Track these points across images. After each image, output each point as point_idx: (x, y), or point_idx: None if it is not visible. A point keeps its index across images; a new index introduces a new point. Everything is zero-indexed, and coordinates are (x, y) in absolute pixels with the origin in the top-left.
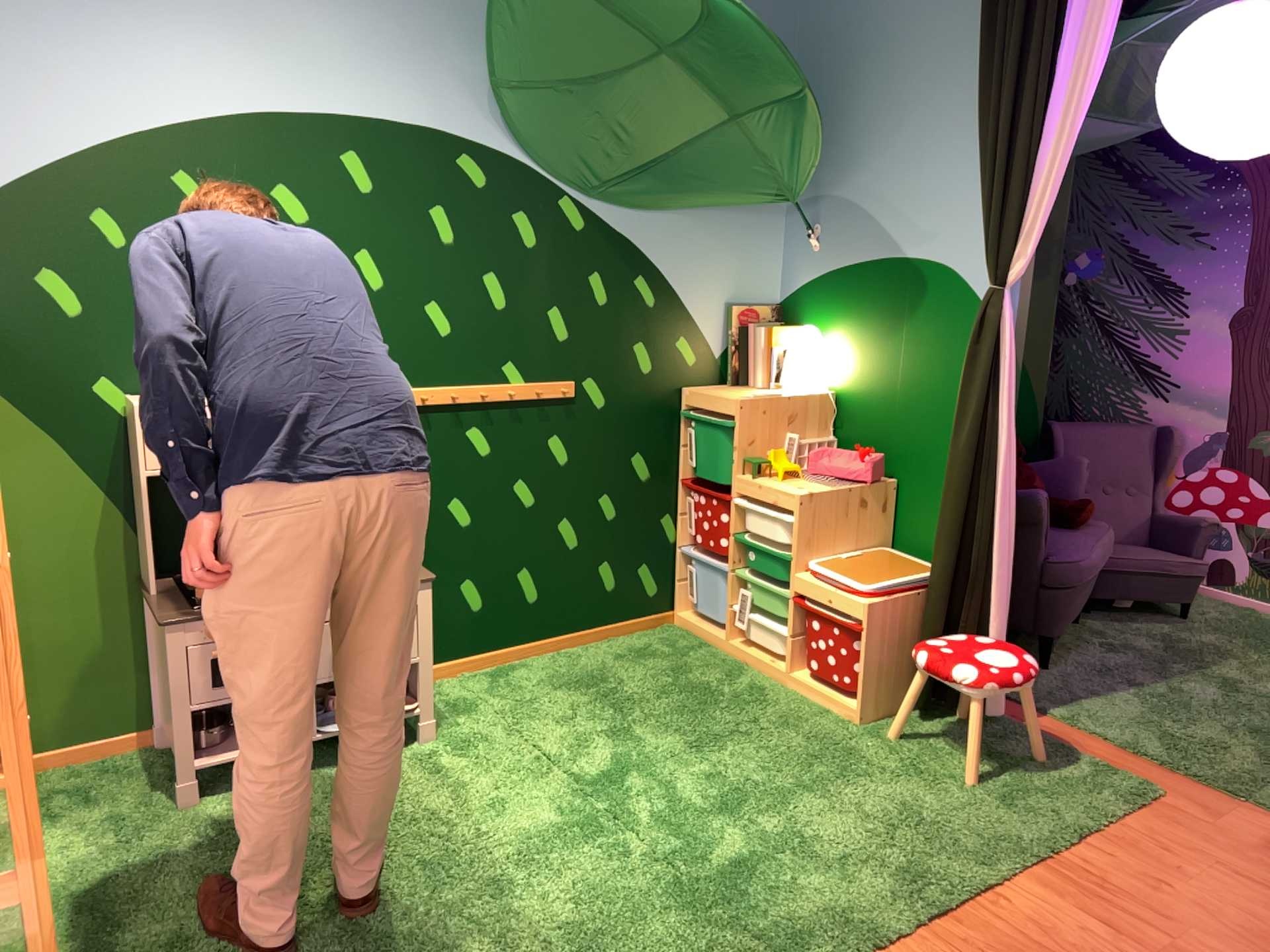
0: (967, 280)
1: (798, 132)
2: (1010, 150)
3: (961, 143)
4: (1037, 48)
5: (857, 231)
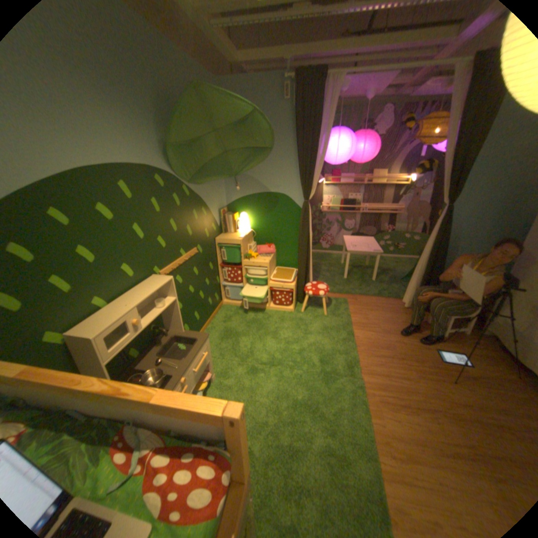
0: (291, 198)
1: (251, 159)
2: (308, 166)
3: (285, 161)
4: (315, 139)
5: (253, 185)
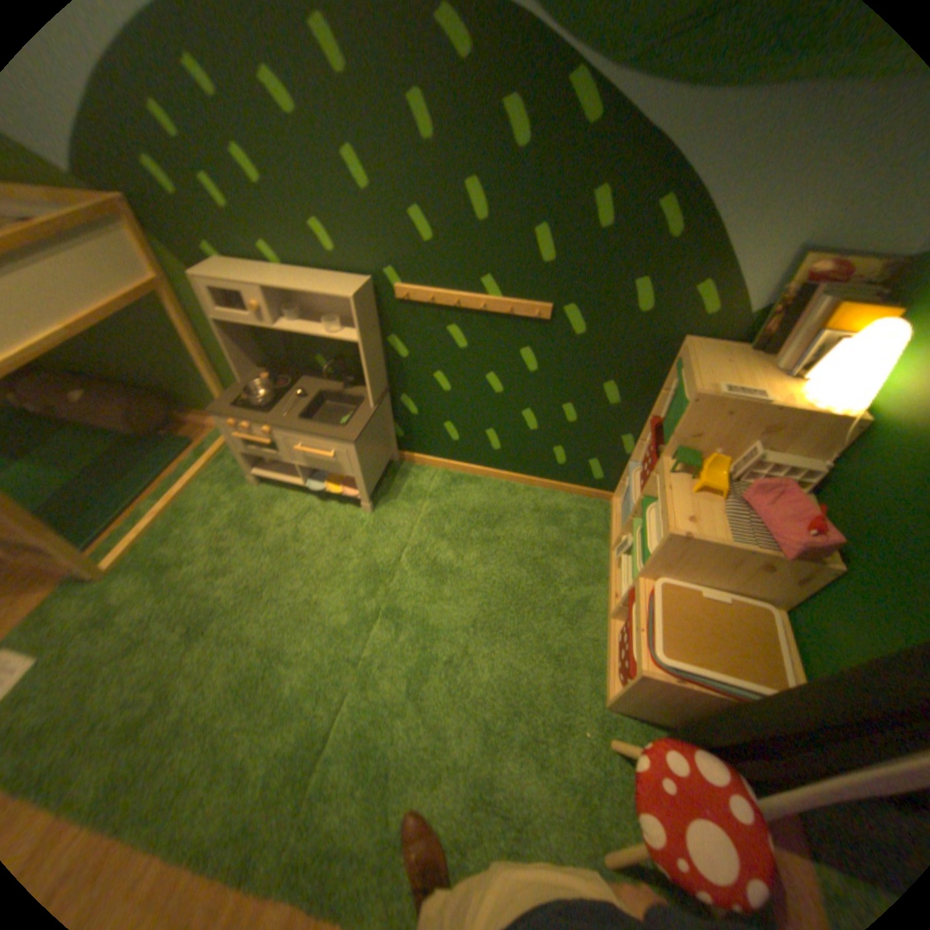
0: None
1: None
2: None
3: None
4: None
5: None
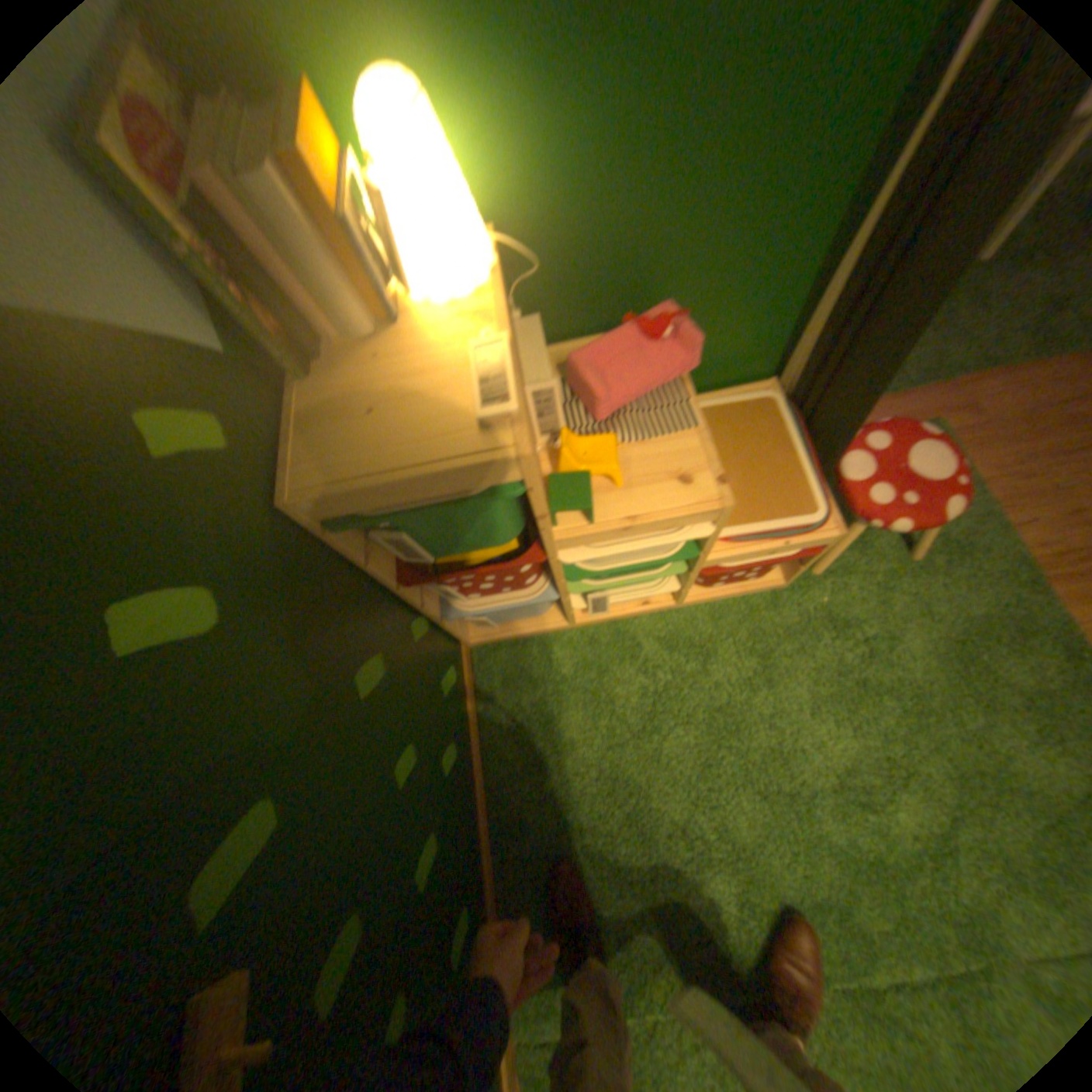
0: None
1: None
2: None
3: None
4: None
5: None
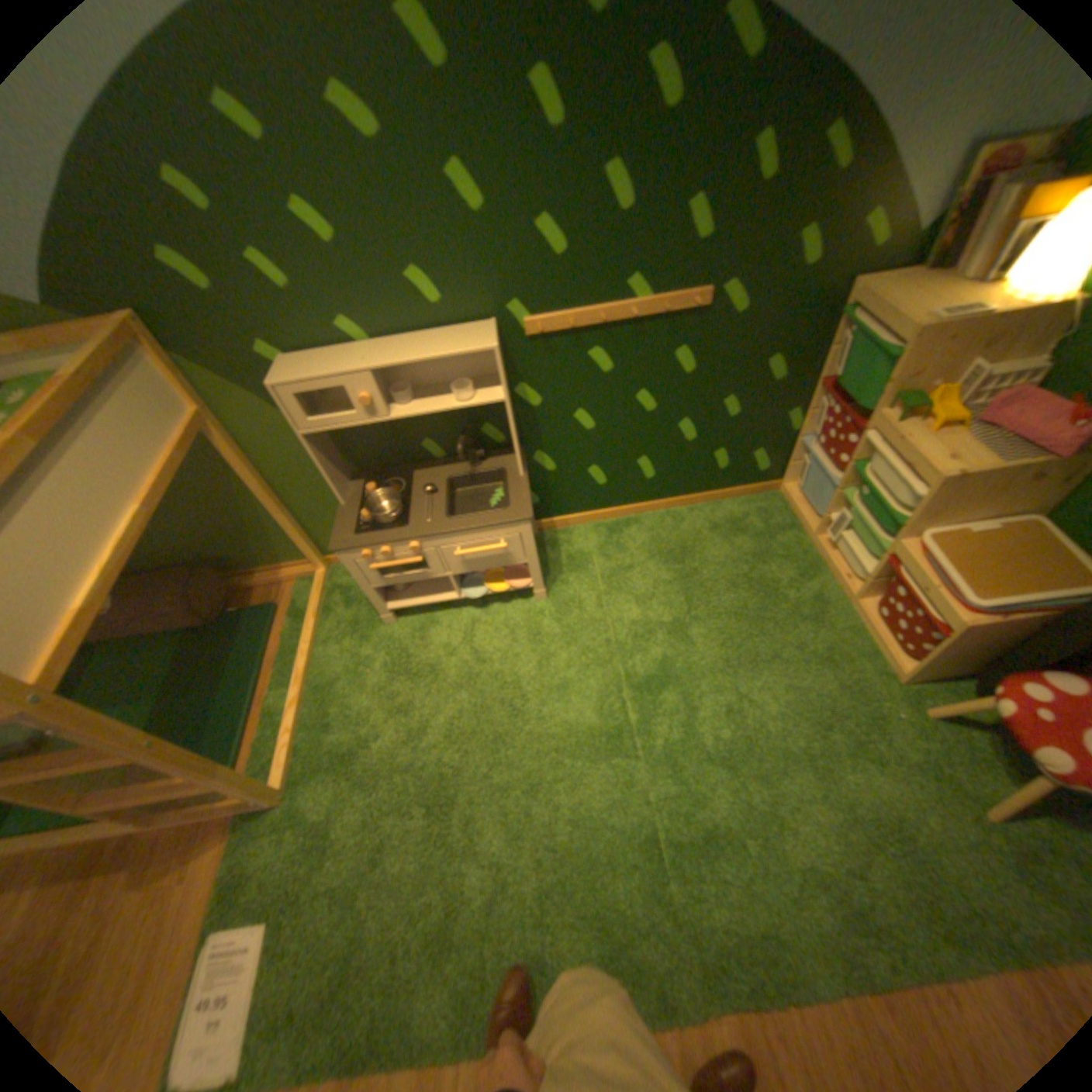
0: None
1: None
2: None
3: None
4: None
5: None
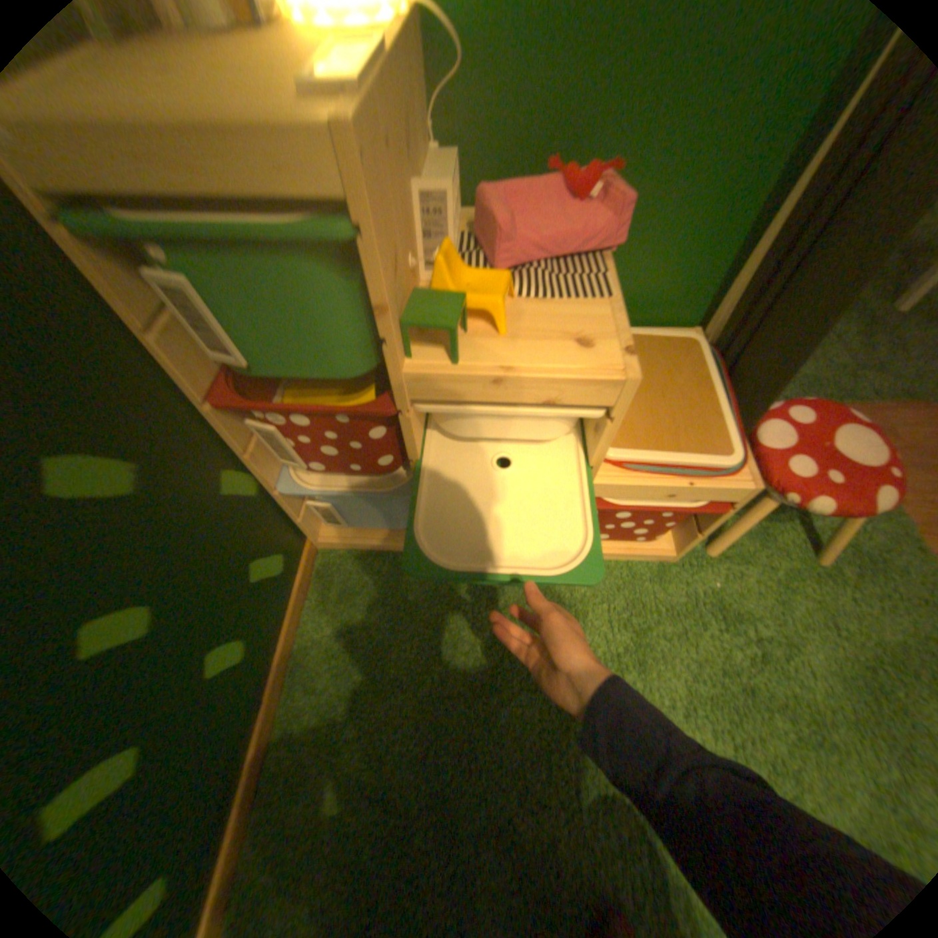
0: None
1: None
2: None
3: None
4: None
5: None
